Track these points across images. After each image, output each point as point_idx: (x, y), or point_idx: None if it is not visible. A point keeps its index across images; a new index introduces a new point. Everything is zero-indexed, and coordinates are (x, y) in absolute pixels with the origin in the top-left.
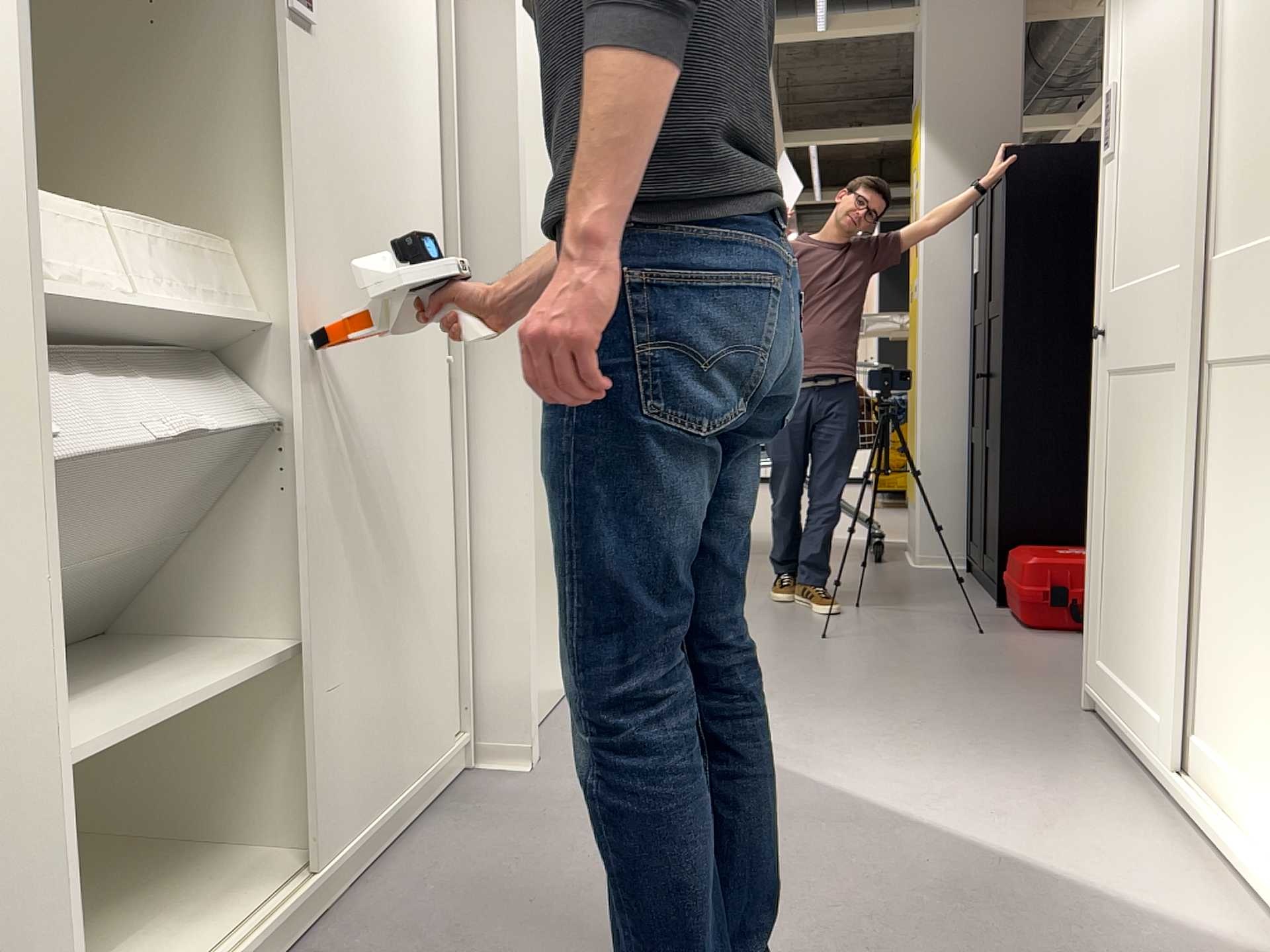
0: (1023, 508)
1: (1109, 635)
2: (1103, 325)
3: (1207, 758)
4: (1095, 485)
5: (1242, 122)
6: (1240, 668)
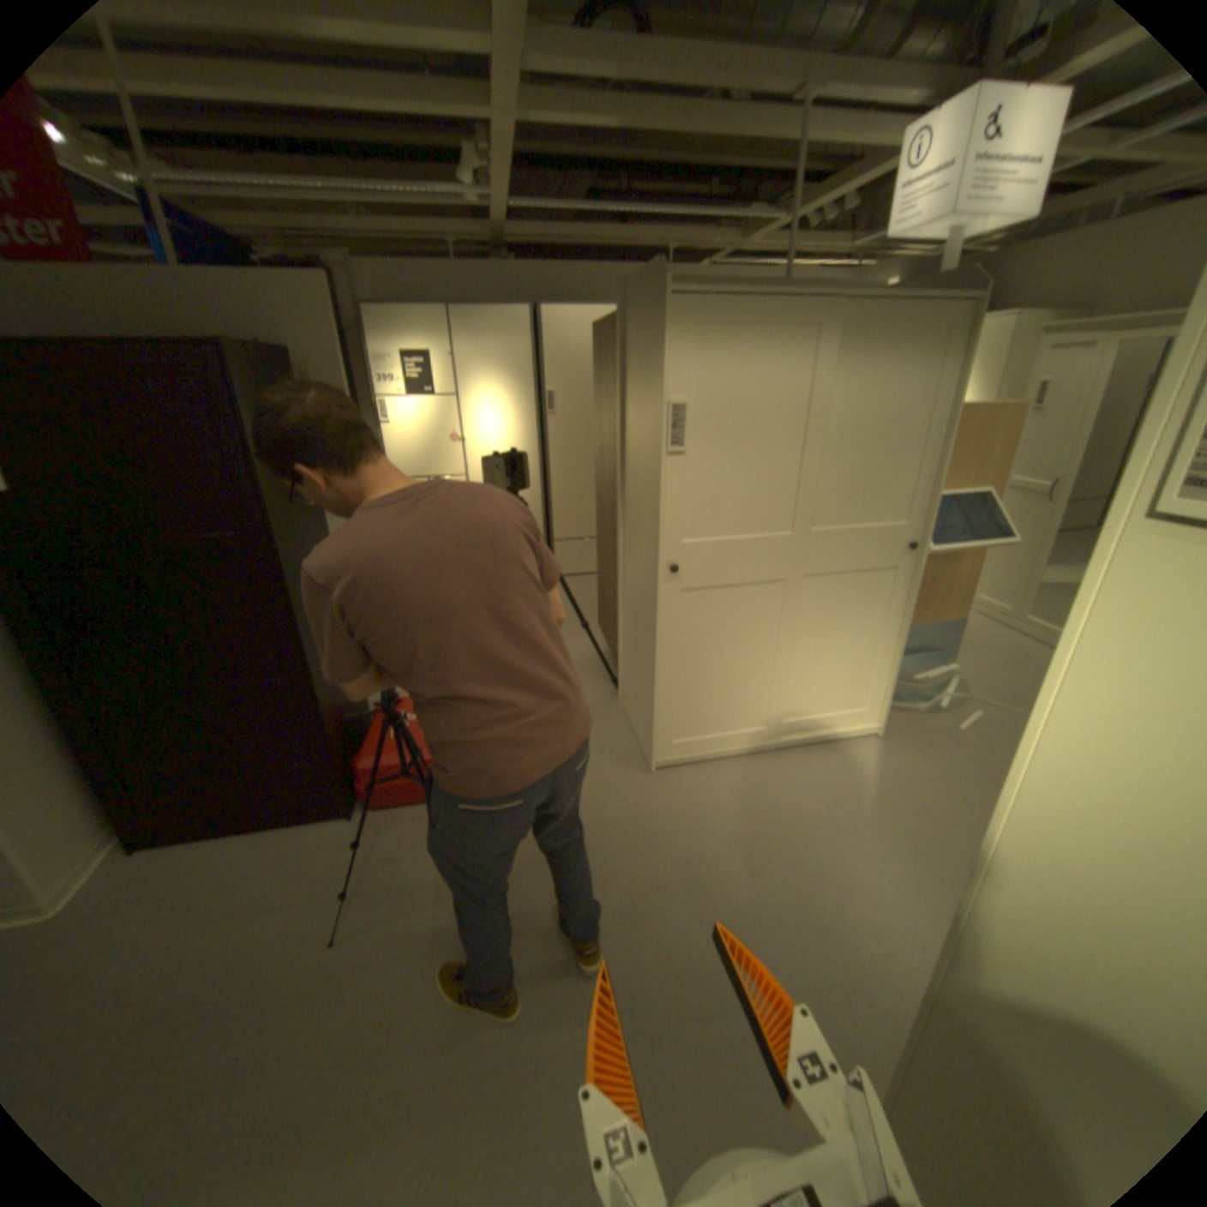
0: (336, 727)
1: (698, 722)
2: (680, 562)
3: (802, 721)
4: (671, 656)
5: (845, 471)
6: (829, 681)
